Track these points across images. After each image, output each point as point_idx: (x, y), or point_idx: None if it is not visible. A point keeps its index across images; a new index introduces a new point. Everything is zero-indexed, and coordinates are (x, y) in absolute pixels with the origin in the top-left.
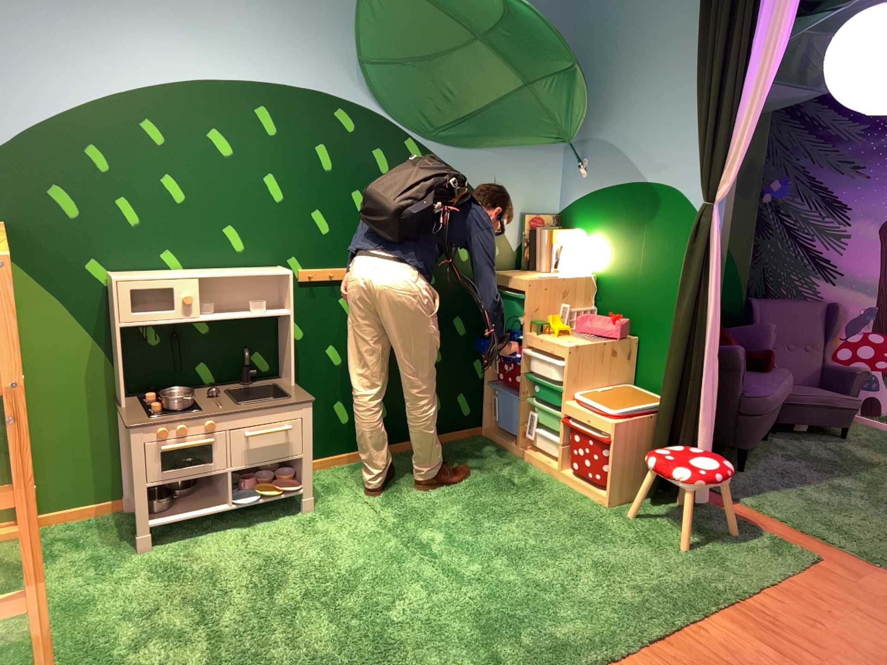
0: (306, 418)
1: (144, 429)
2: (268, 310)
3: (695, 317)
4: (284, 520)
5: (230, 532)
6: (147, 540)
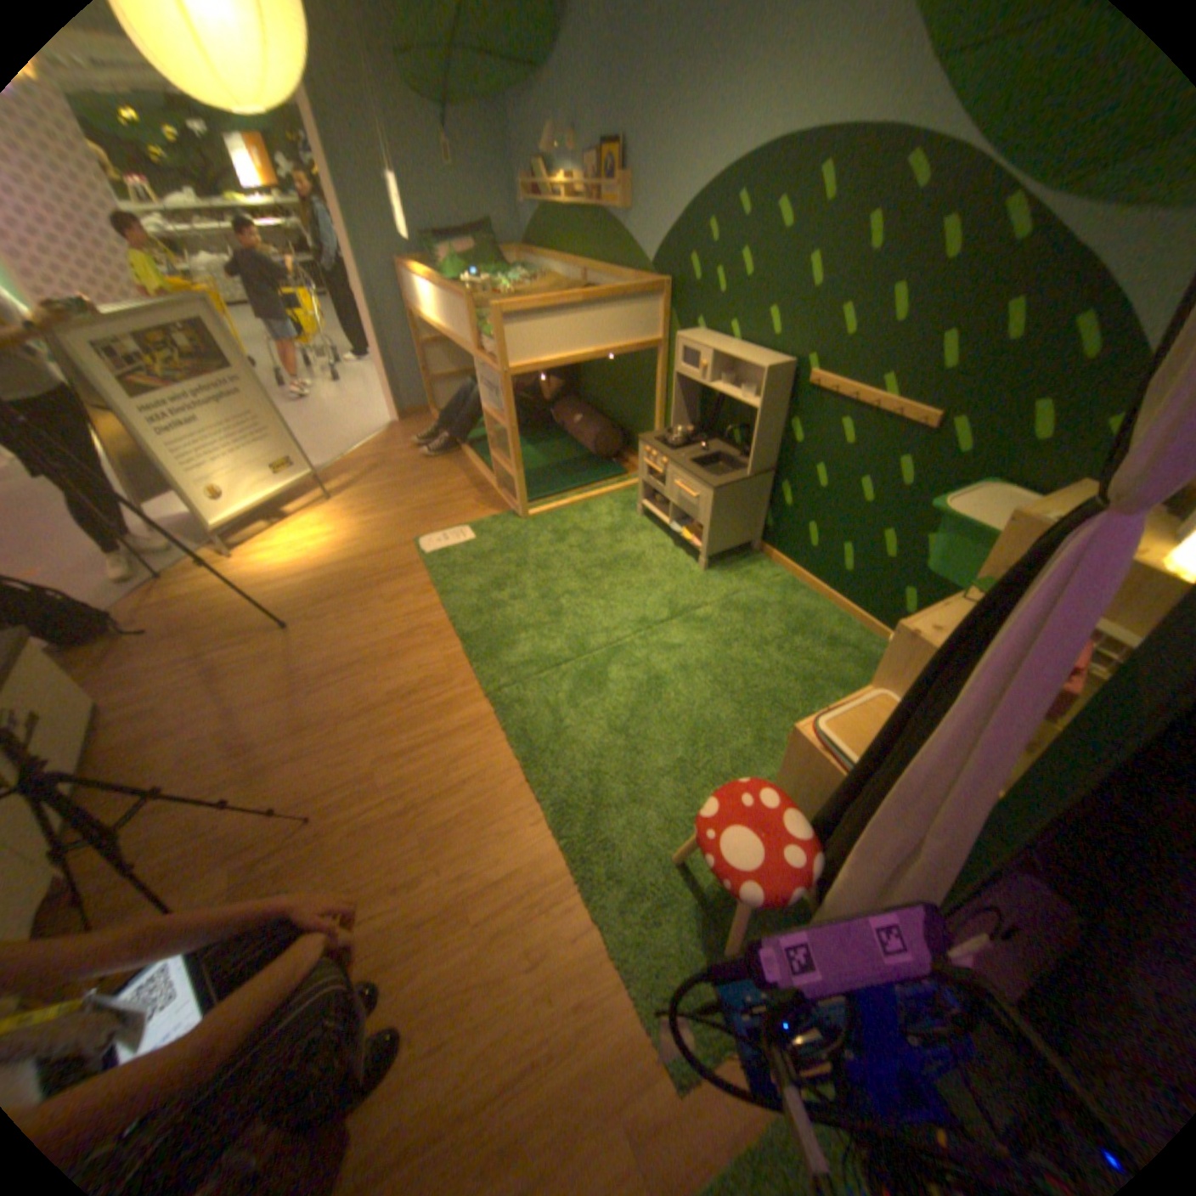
0: (705, 500)
1: (639, 445)
2: (758, 400)
3: (907, 727)
4: (681, 561)
5: (660, 542)
6: (645, 514)
